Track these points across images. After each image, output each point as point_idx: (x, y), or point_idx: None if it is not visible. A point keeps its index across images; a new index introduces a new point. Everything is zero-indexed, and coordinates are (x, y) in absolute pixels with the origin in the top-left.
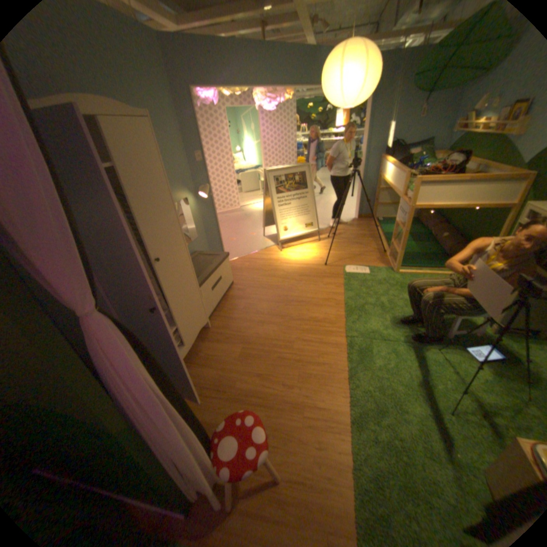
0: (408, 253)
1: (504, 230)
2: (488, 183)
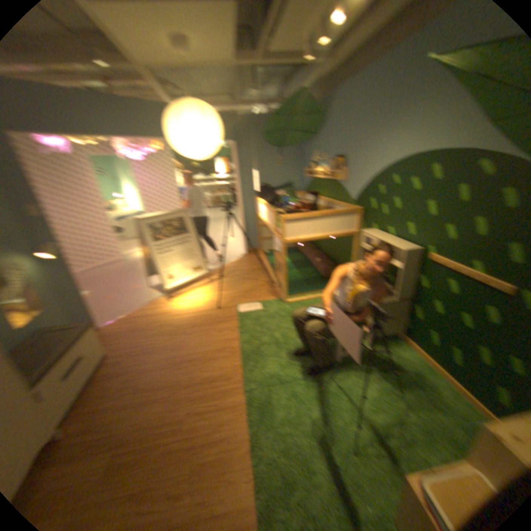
0: (291, 281)
1: (353, 251)
2: (333, 217)
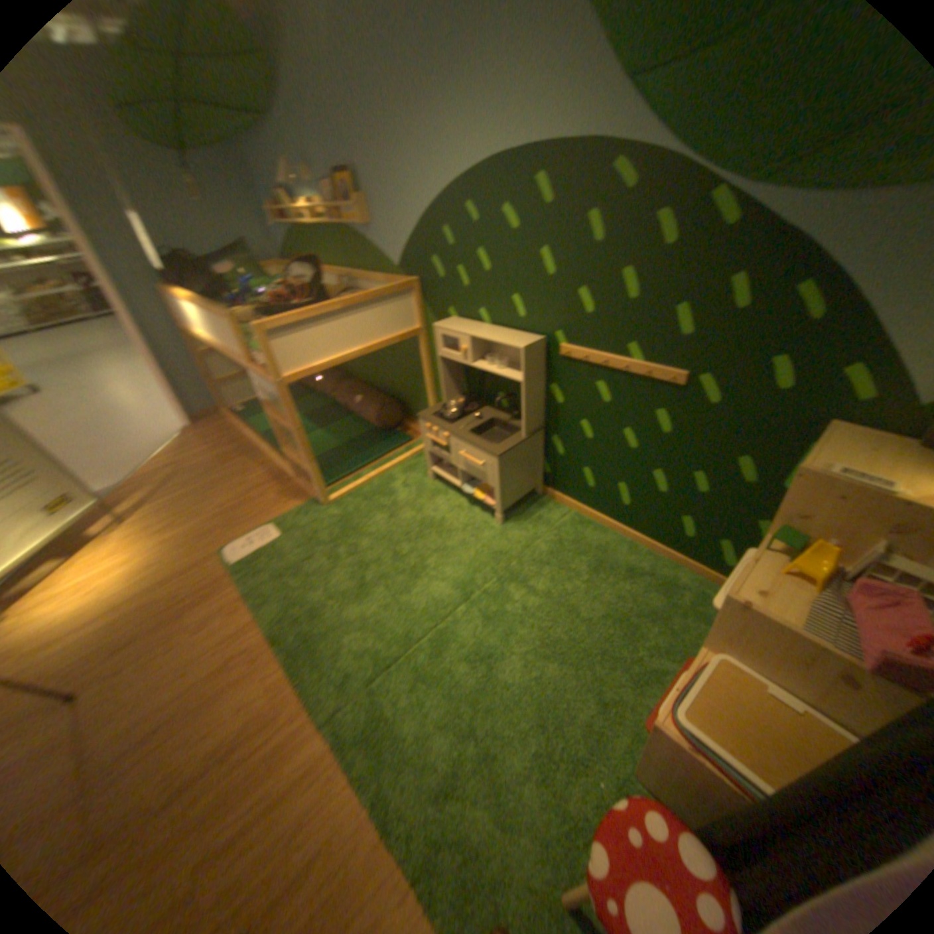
0: (325, 454)
1: (425, 368)
2: (371, 306)
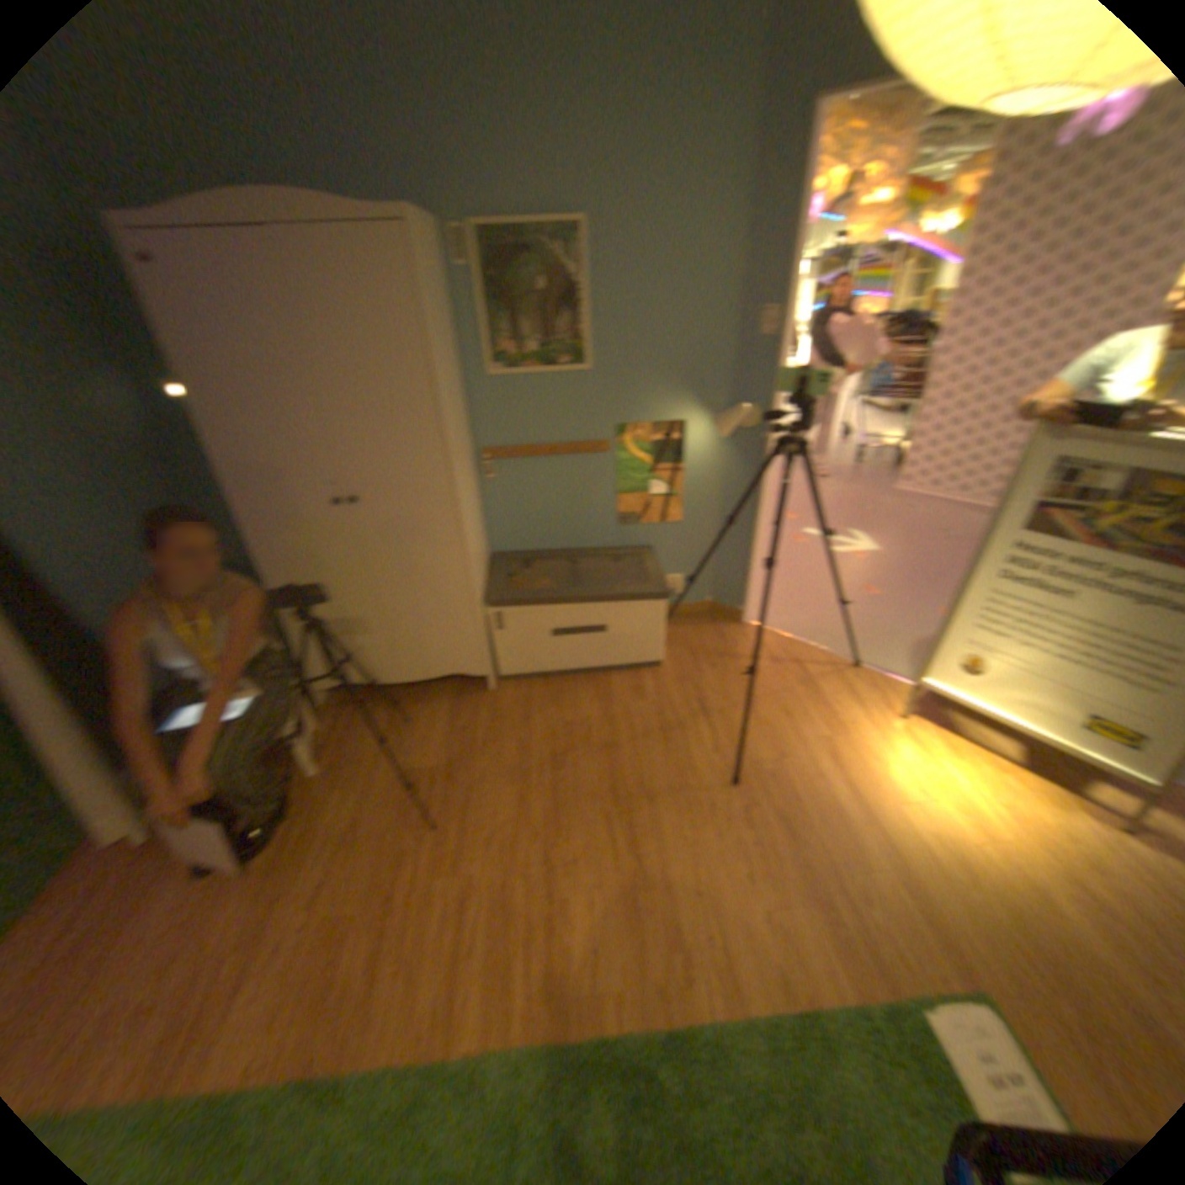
0: None
1: None
2: None
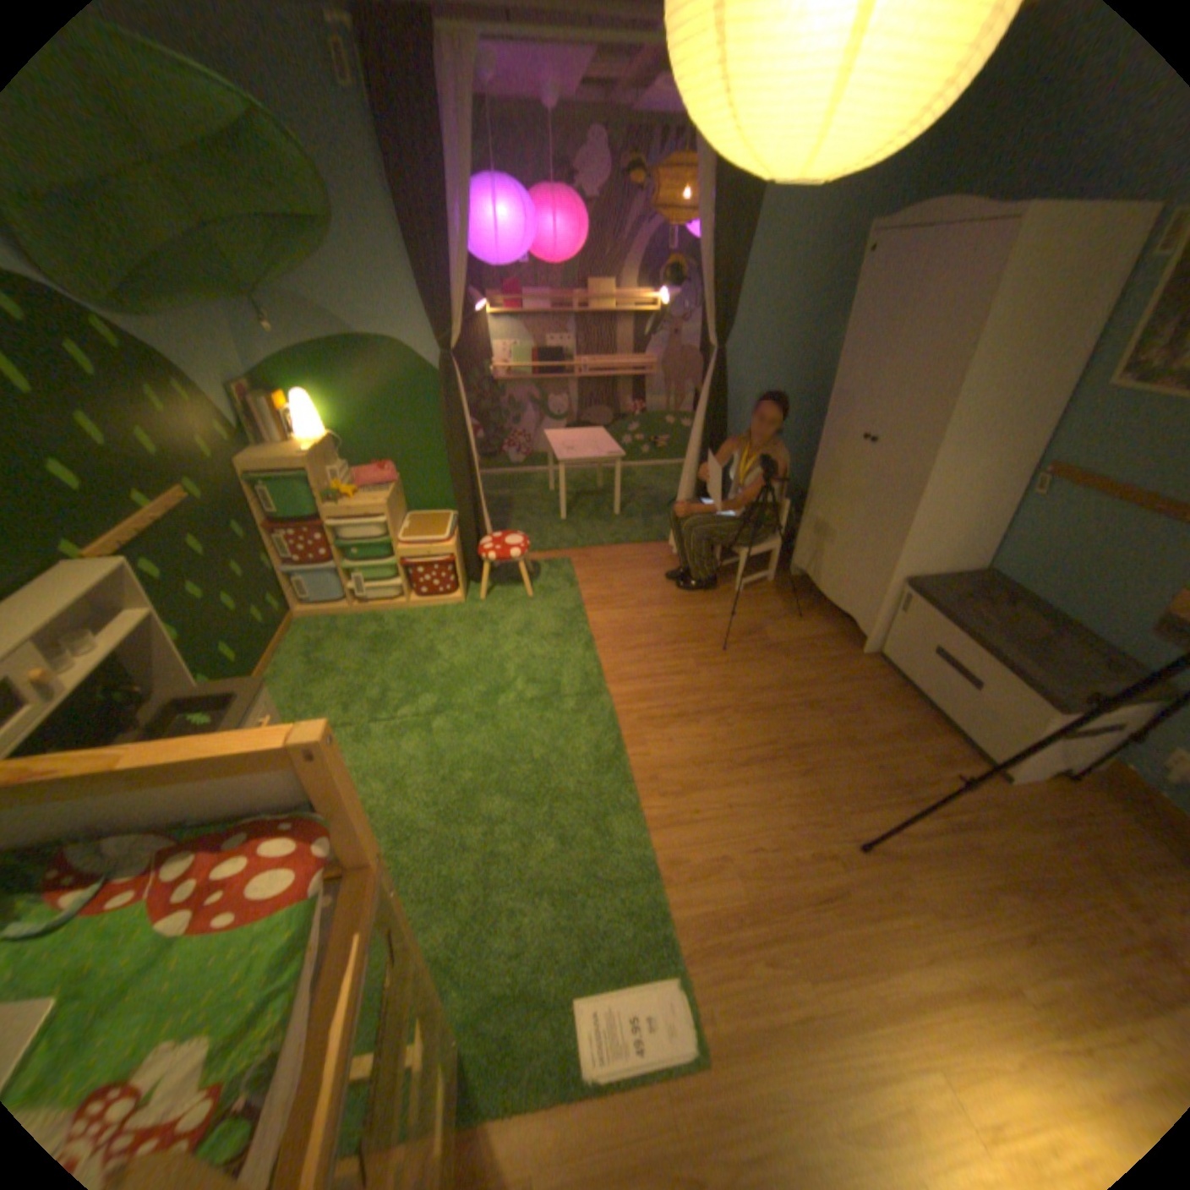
0: None
1: None
2: None
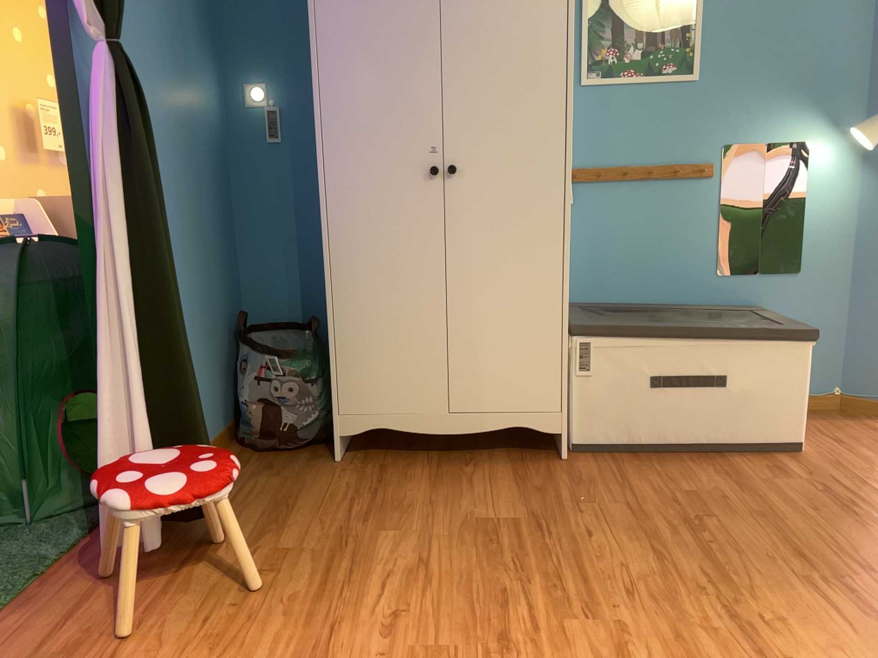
0: None
1: None
2: None
